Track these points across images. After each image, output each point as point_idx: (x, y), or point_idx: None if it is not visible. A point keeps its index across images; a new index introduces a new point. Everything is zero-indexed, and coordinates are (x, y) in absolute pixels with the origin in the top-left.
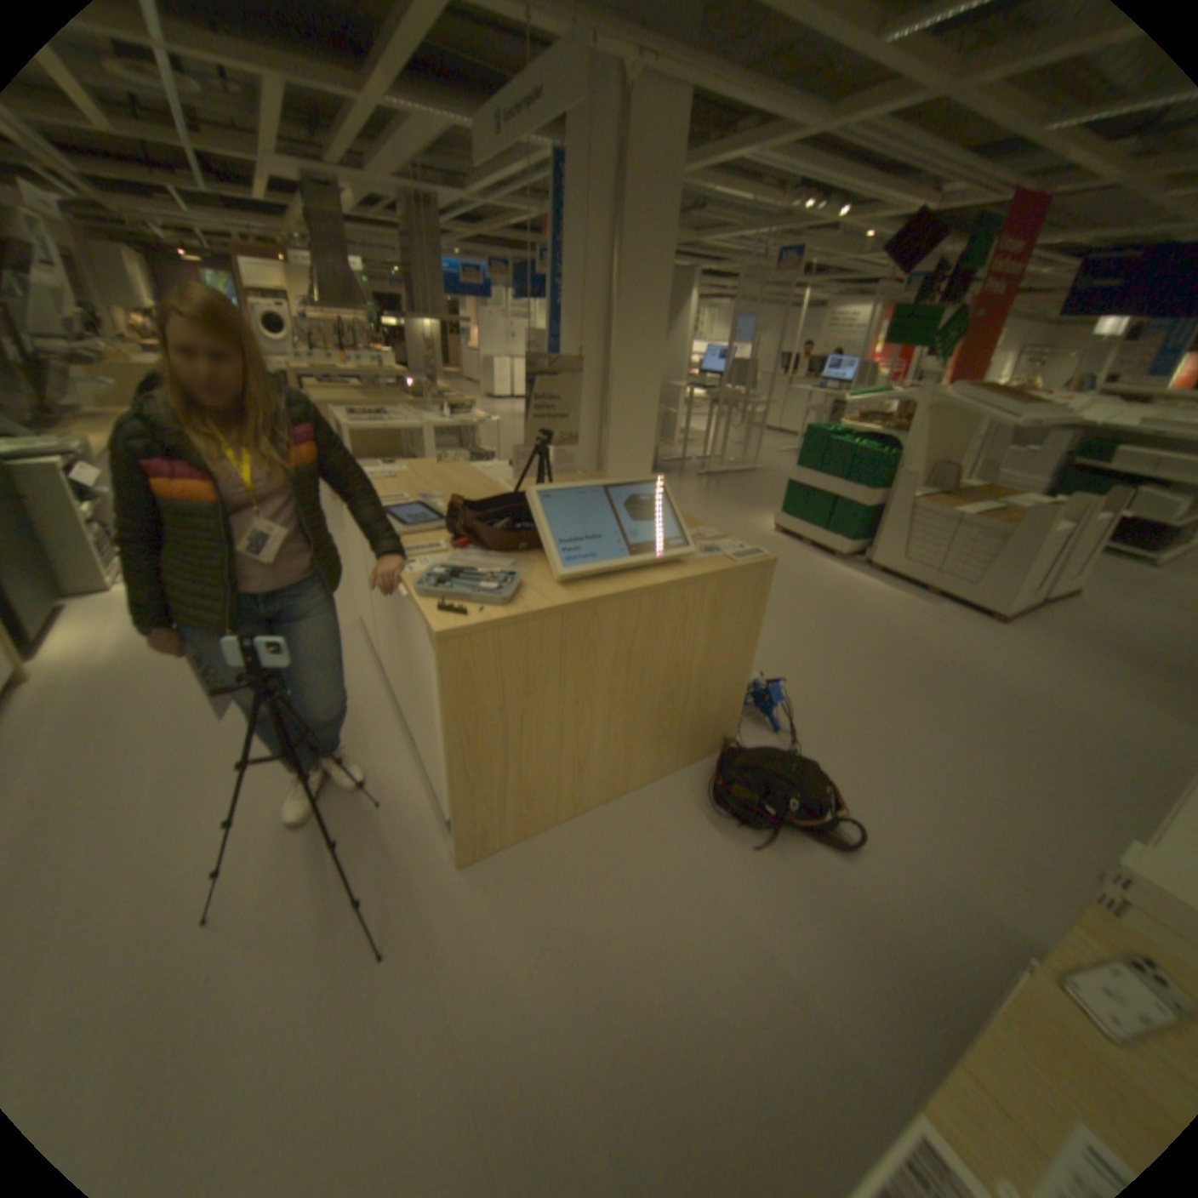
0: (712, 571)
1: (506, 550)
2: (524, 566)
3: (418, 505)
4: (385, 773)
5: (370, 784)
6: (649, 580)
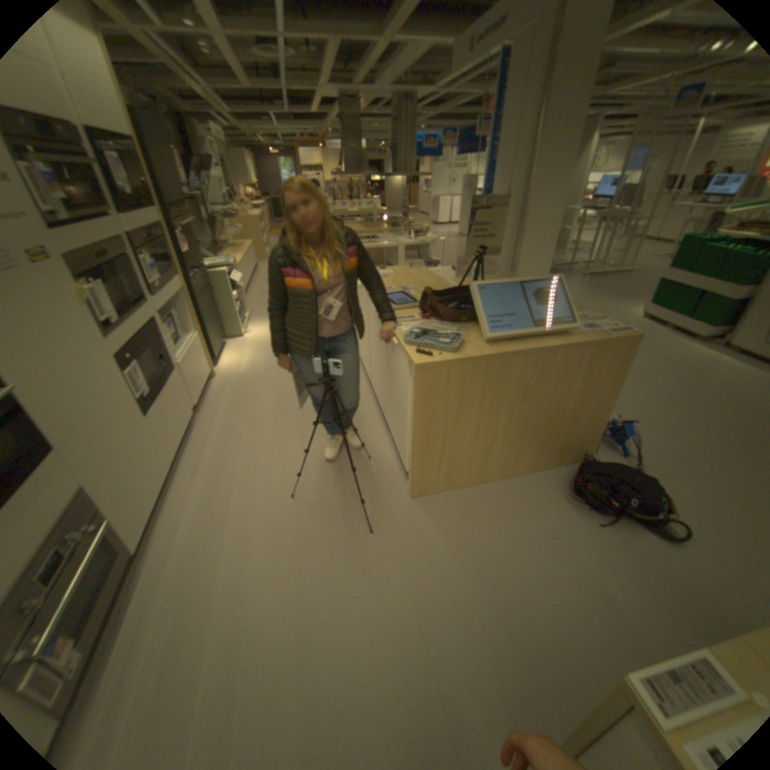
0: (592, 341)
1: (452, 322)
2: (463, 332)
3: (400, 294)
4: (373, 443)
5: (366, 448)
6: (545, 344)
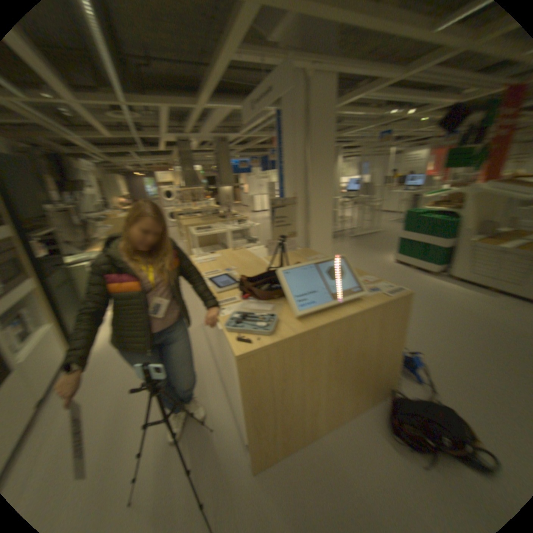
0: (376, 302)
1: (265, 297)
2: (275, 306)
3: (223, 274)
4: (213, 411)
5: (205, 417)
6: (342, 311)
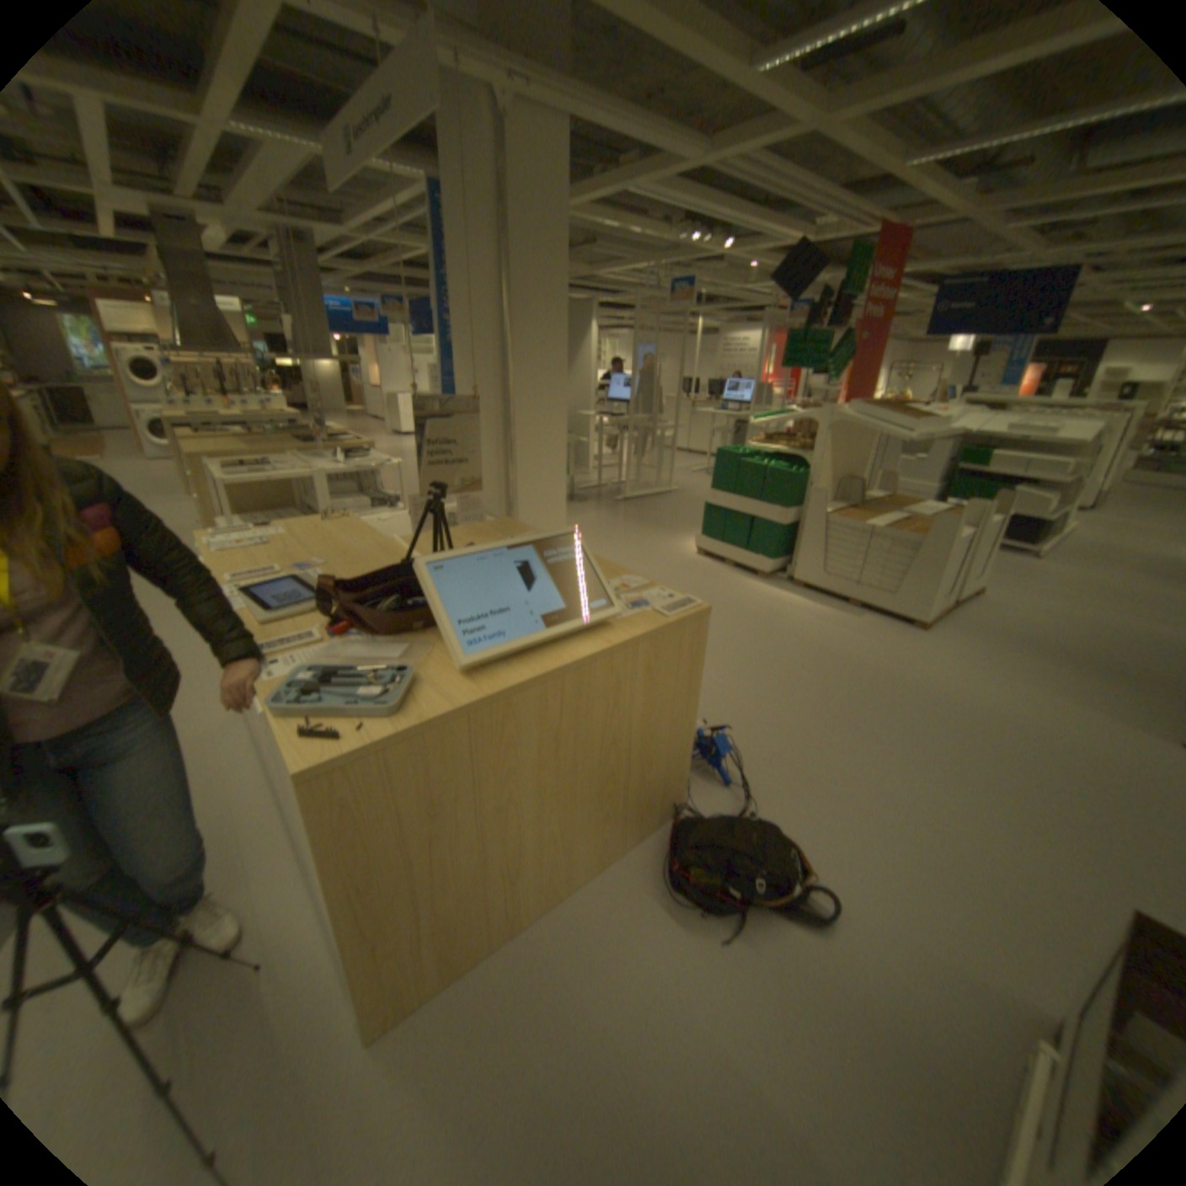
0: (642, 630)
1: (399, 628)
2: (420, 649)
3: (293, 576)
4: (269, 915)
5: (248, 935)
6: (571, 651)
